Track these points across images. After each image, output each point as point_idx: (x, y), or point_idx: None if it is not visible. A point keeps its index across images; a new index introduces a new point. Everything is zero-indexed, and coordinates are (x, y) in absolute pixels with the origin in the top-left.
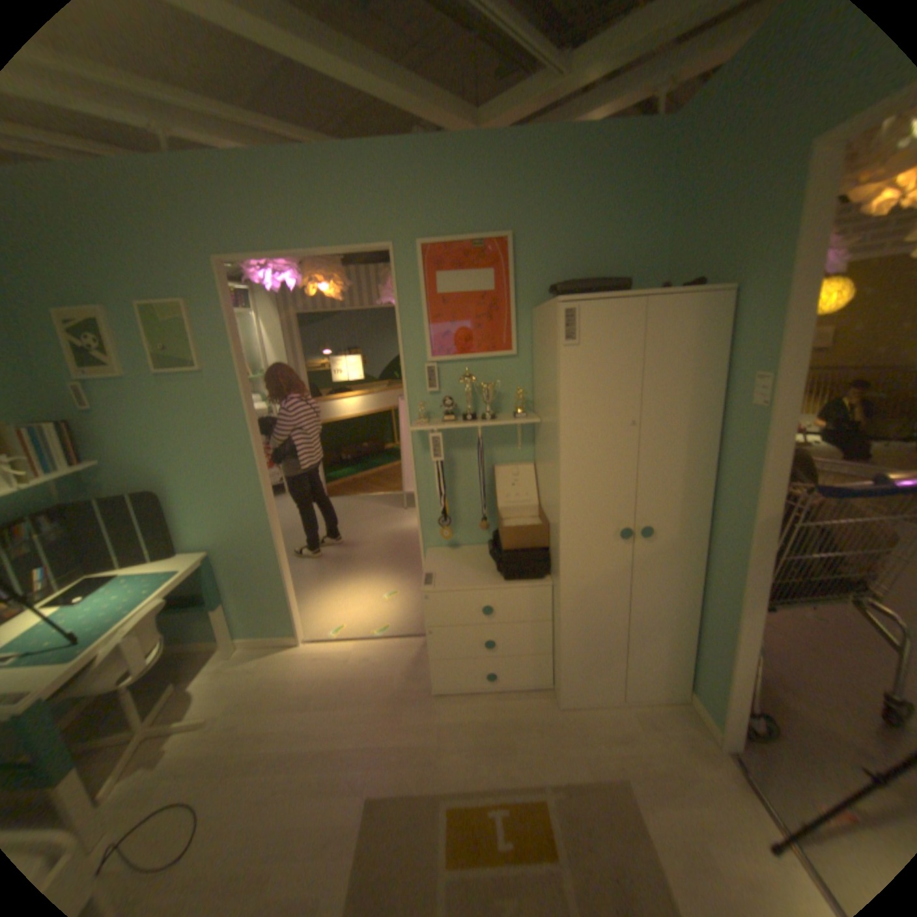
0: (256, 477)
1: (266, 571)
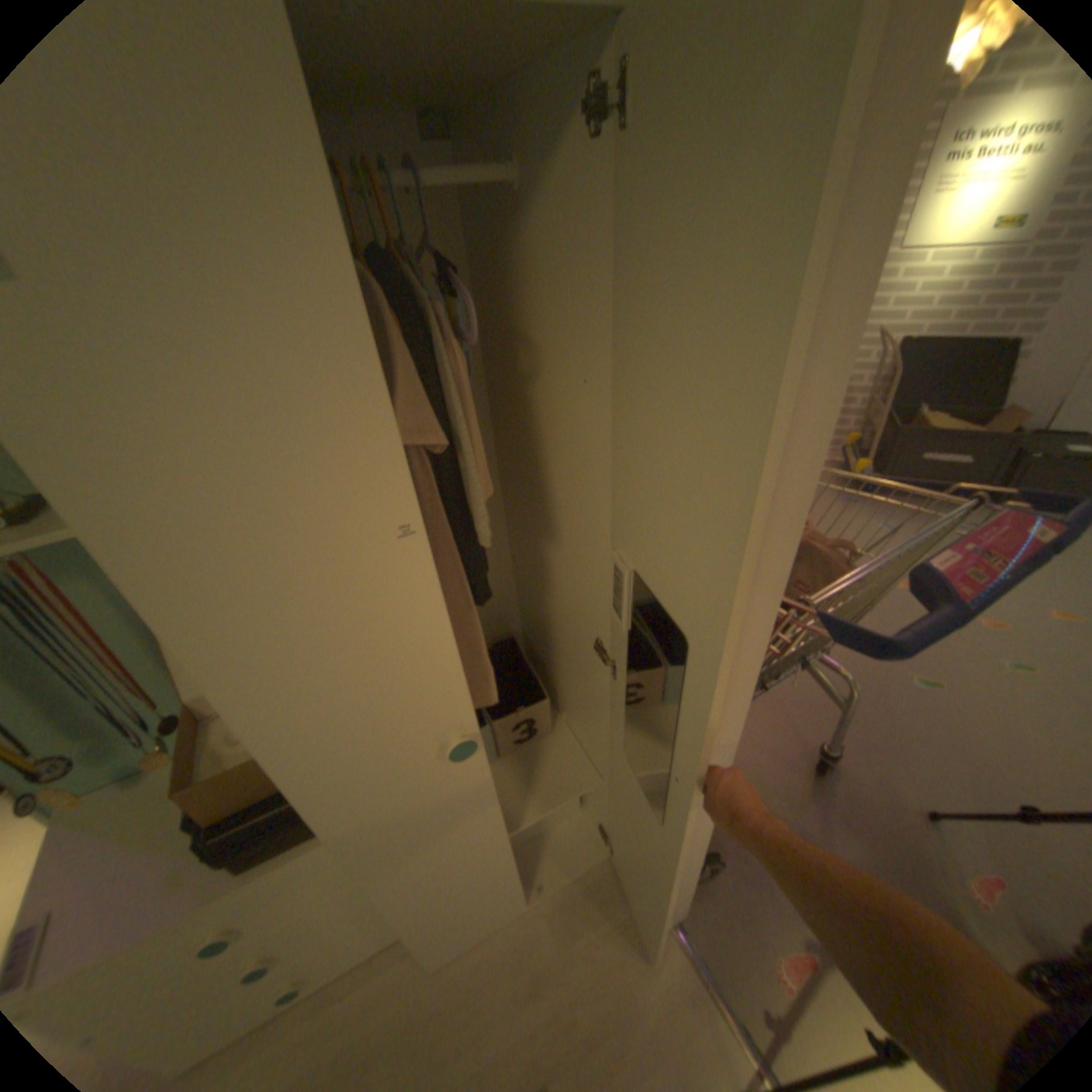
0: None
1: None
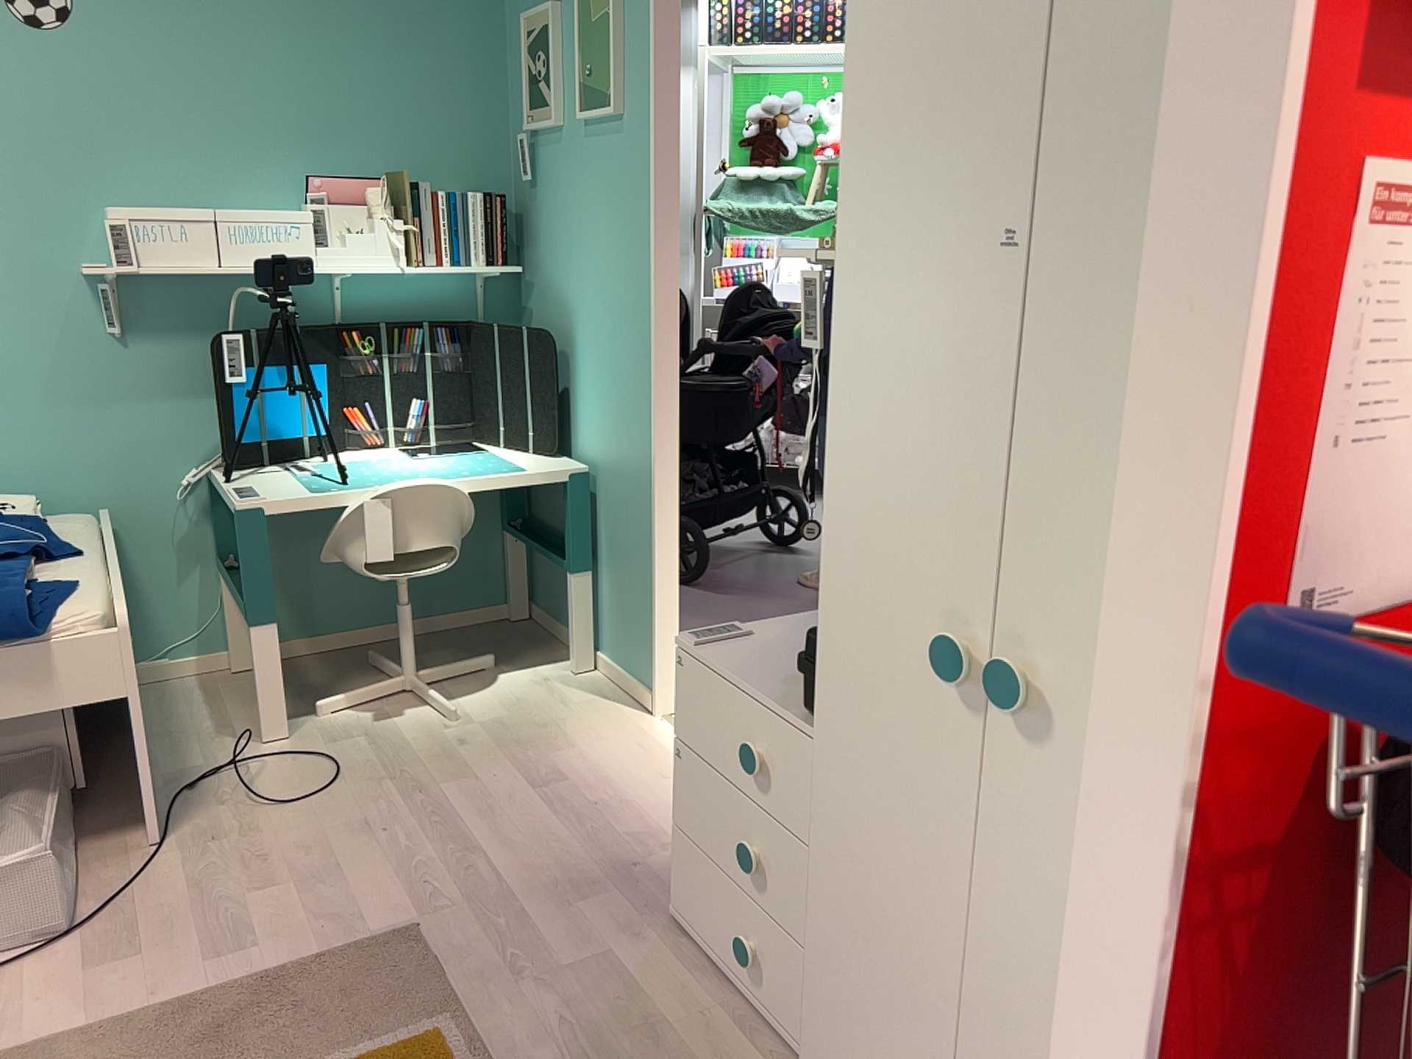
0: (649, 338)
1: (640, 536)
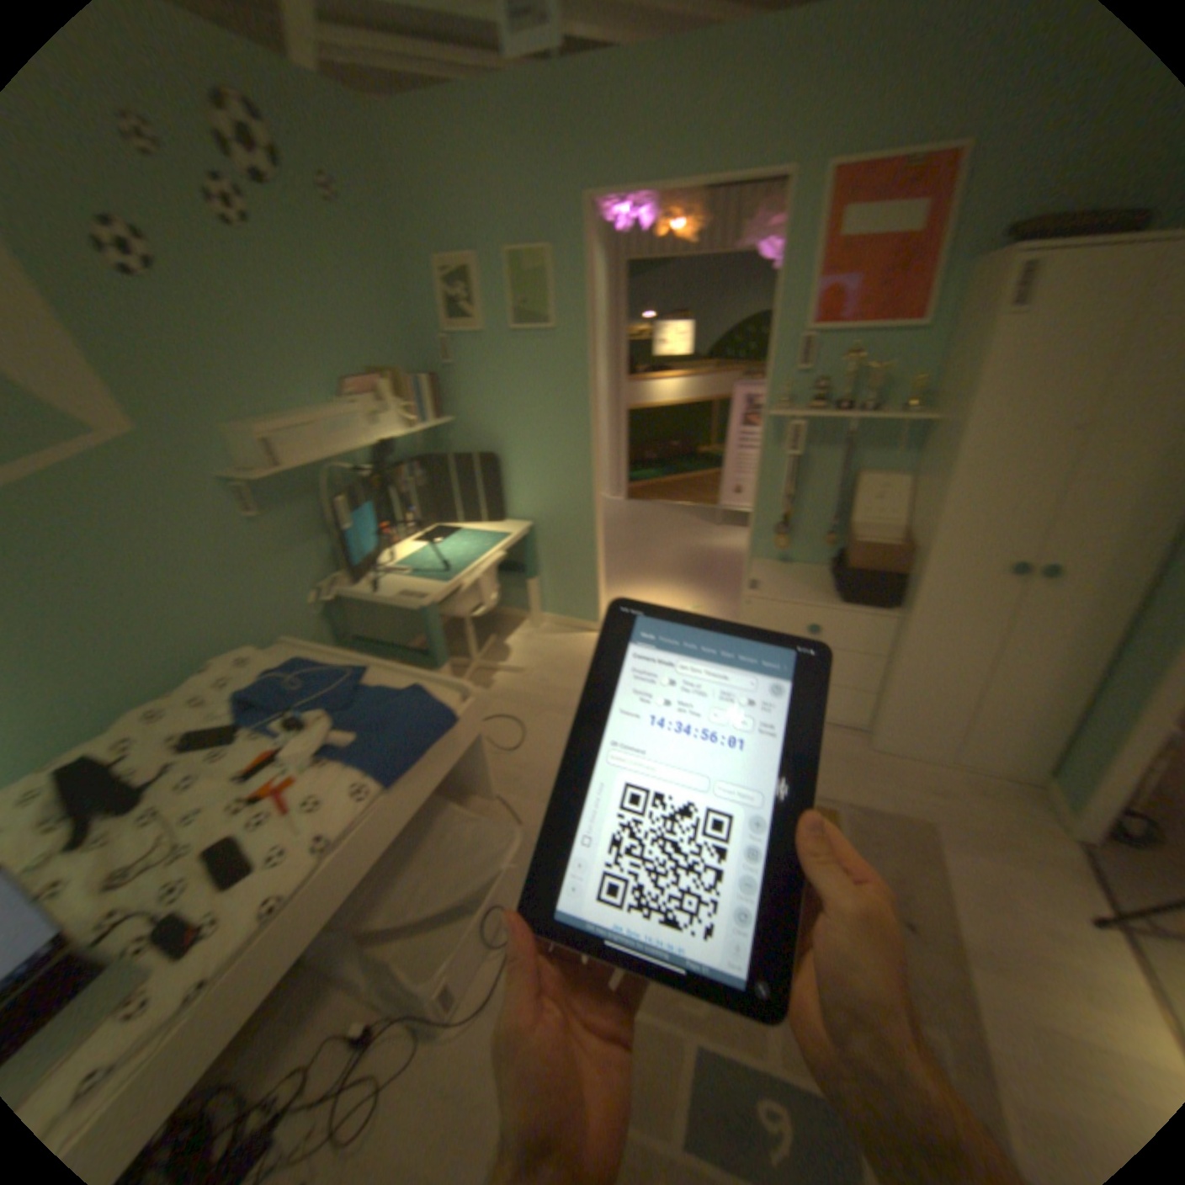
0: (585, 453)
1: (579, 552)
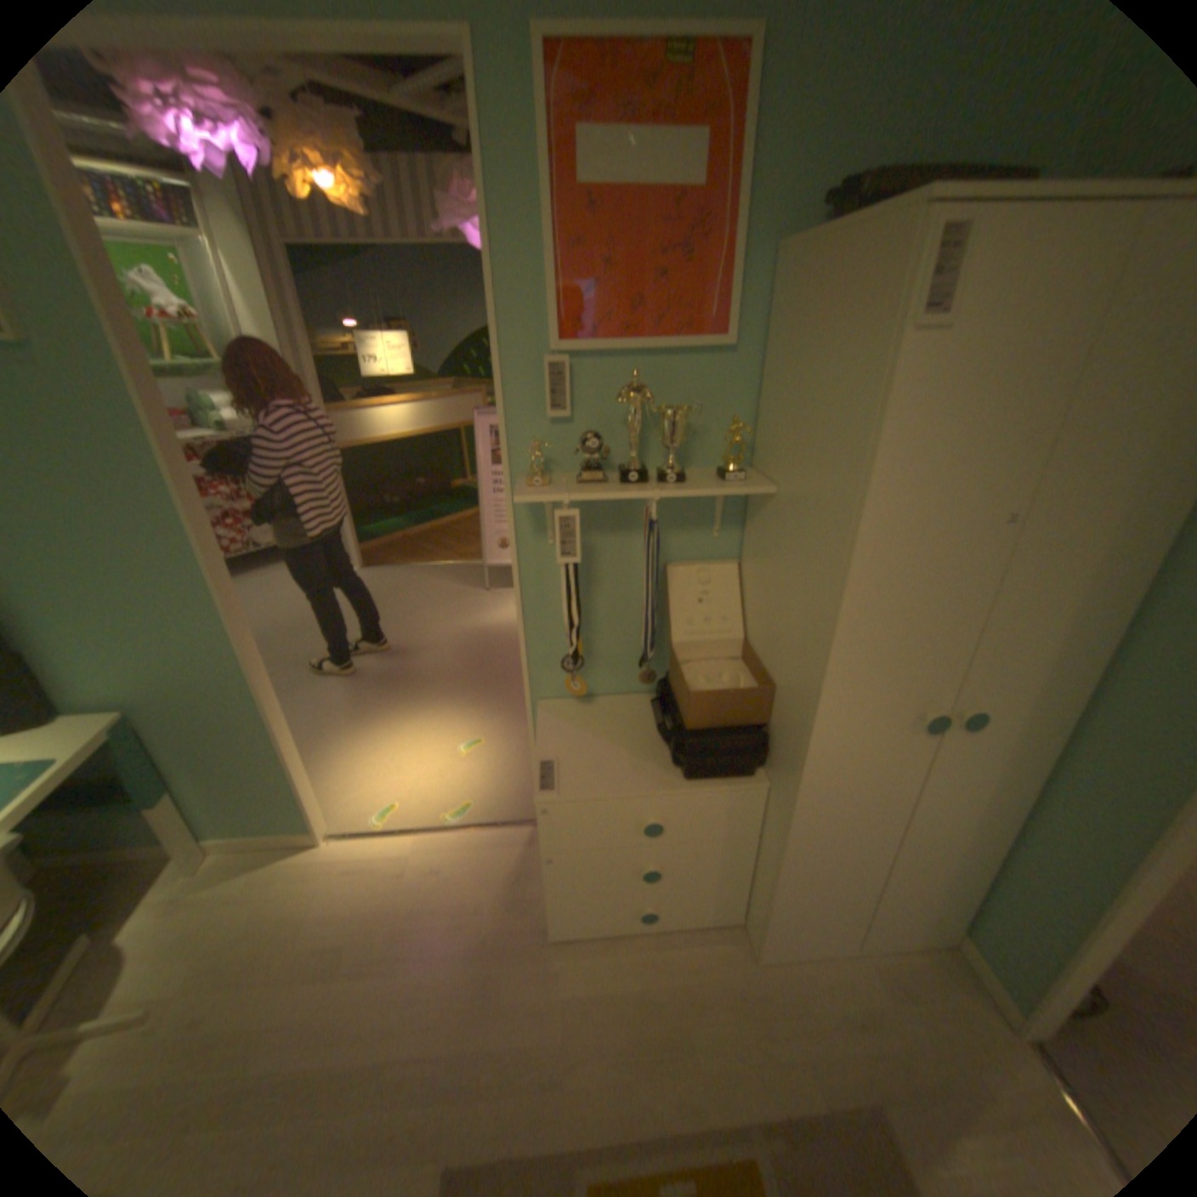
0: (199, 578)
1: (244, 739)
